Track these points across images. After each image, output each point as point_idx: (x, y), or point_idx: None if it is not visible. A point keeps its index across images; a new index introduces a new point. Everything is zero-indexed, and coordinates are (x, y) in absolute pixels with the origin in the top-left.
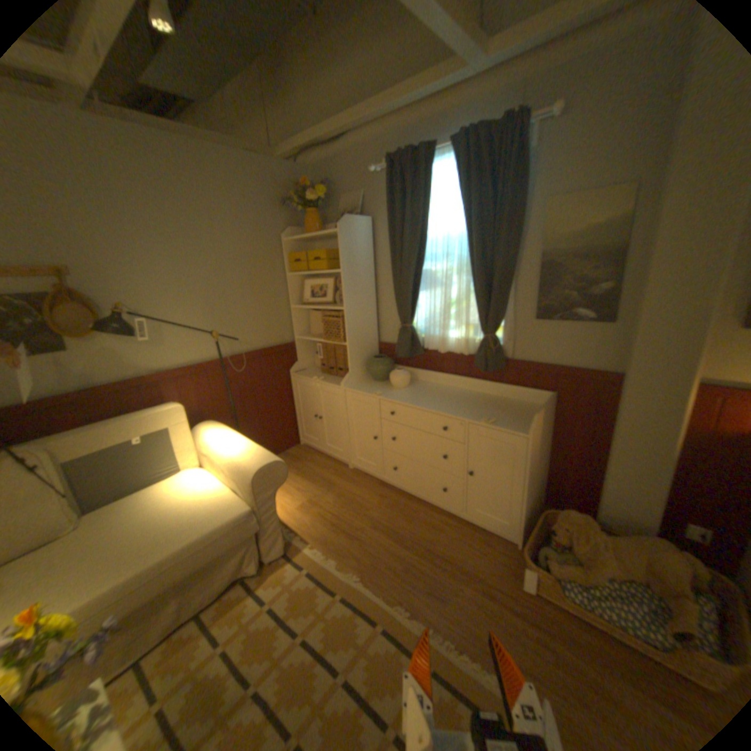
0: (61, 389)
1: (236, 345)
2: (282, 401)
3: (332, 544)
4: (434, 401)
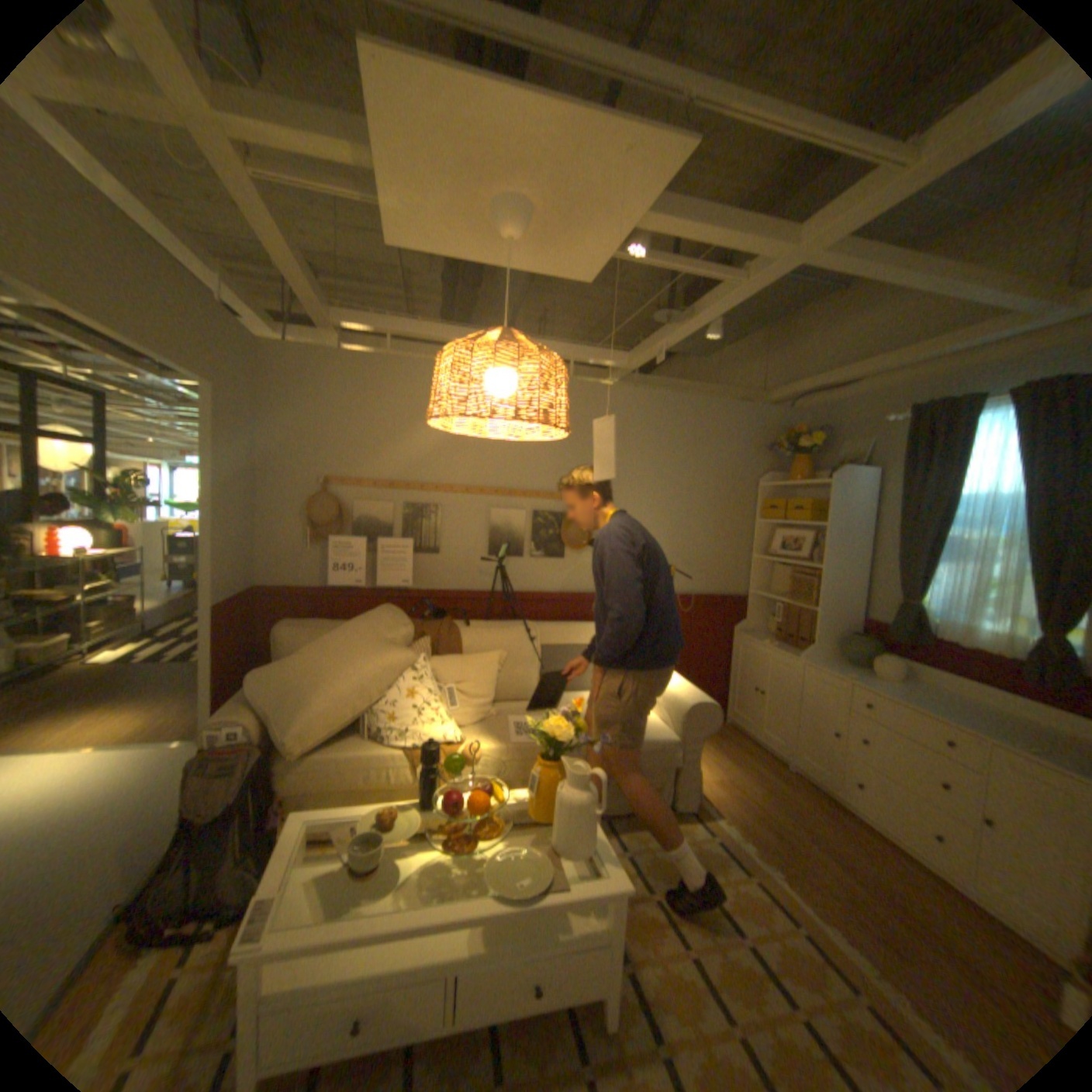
0: (549, 588)
1: (684, 584)
2: (716, 661)
3: (754, 833)
4: (939, 707)
